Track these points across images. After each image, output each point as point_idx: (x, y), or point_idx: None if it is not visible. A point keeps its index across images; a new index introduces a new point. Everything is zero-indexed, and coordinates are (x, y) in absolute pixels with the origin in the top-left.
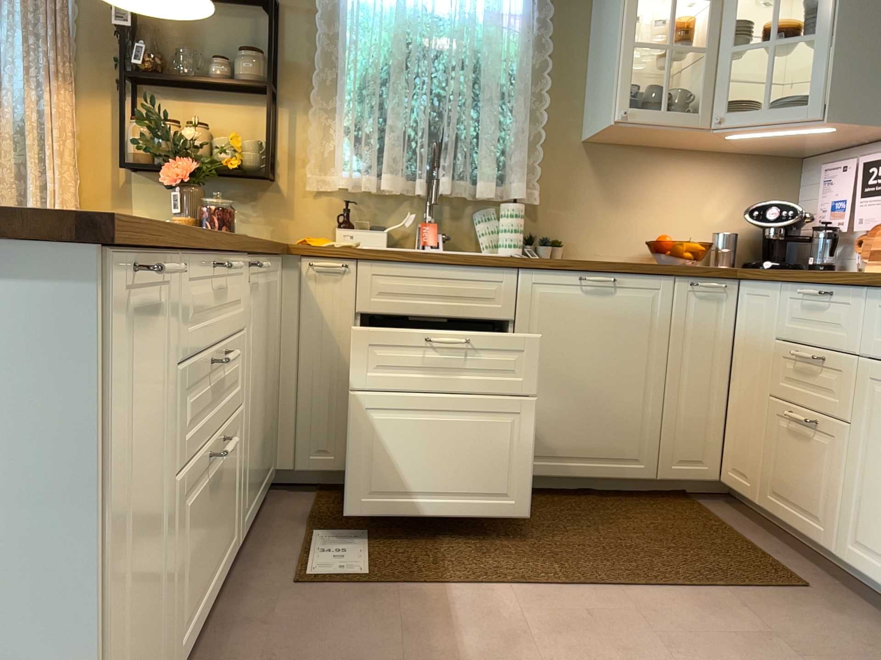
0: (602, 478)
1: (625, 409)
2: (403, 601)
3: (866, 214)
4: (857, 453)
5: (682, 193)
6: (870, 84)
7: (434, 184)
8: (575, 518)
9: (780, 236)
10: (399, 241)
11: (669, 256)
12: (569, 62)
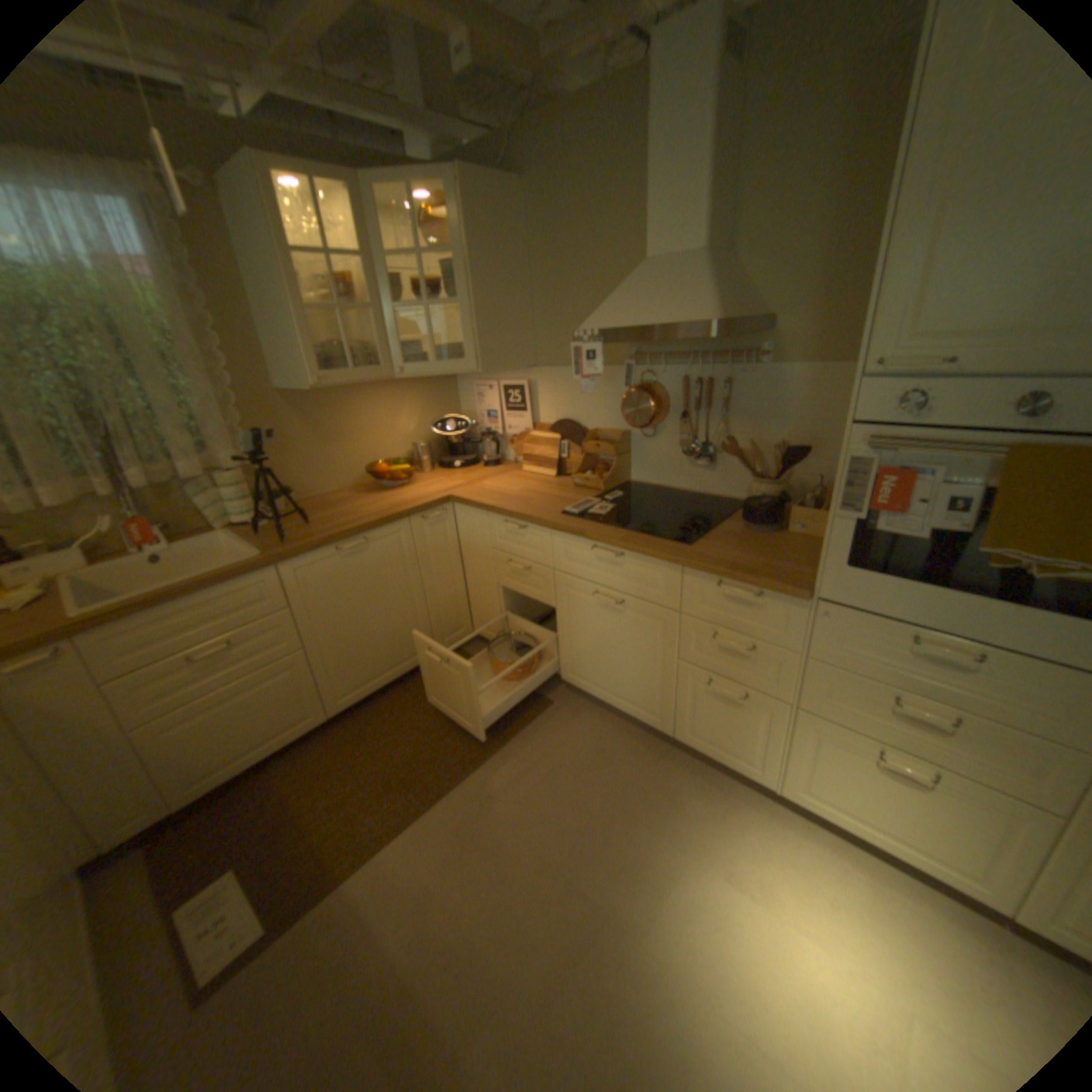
0: (400, 677)
1: (401, 625)
2: (314, 935)
3: (510, 424)
4: (562, 625)
5: (376, 417)
6: (499, 339)
7: (114, 477)
8: (396, 725)
9: (457, 441)
10: (97, 549)
11: (387, 483)
12: (224, 310)
